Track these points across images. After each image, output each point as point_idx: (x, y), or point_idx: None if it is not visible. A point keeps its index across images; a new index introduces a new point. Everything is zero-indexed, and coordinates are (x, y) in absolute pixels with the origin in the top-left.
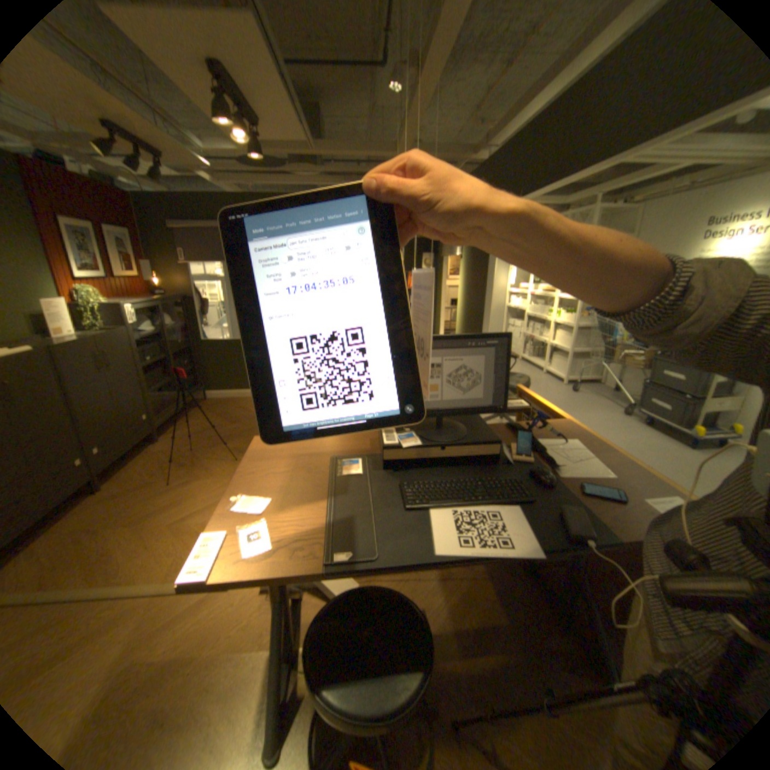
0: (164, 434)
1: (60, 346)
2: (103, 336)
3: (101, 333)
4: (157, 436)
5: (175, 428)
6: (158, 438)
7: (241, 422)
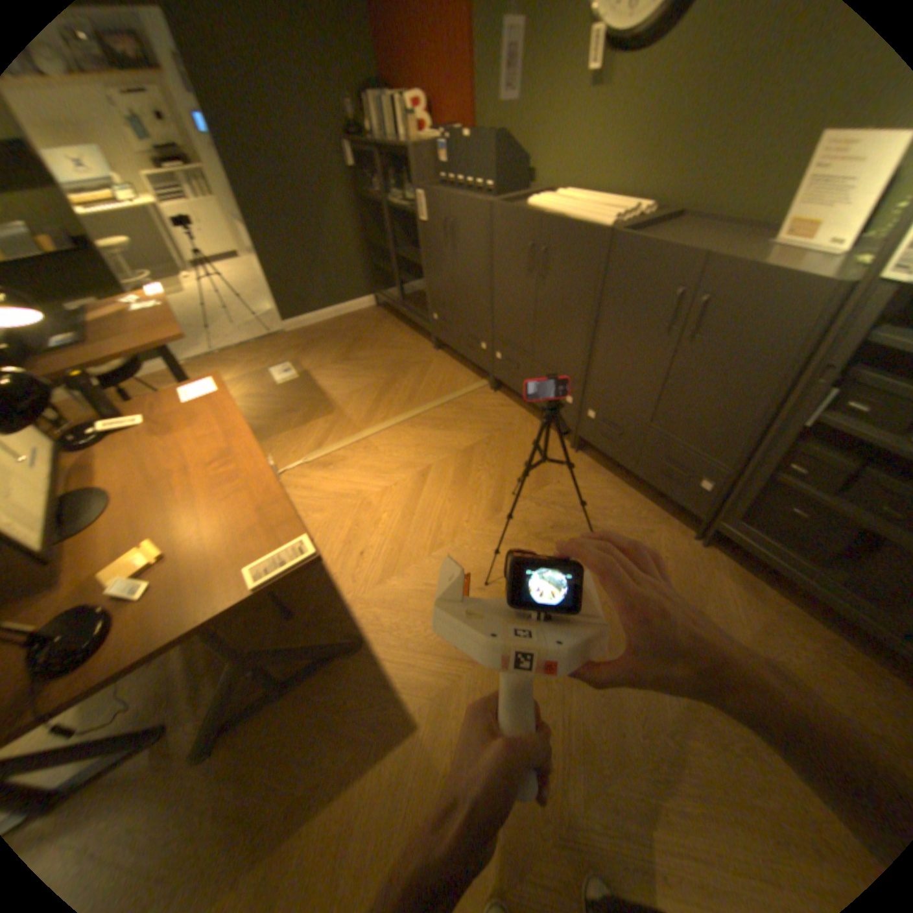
0: (747, 571)
1: (626, 238)
2: (732, 263)
3: (748, 256)
4: (746, 558)
5: (779, 601)
6: (729, 554)
7: (697, 737)
